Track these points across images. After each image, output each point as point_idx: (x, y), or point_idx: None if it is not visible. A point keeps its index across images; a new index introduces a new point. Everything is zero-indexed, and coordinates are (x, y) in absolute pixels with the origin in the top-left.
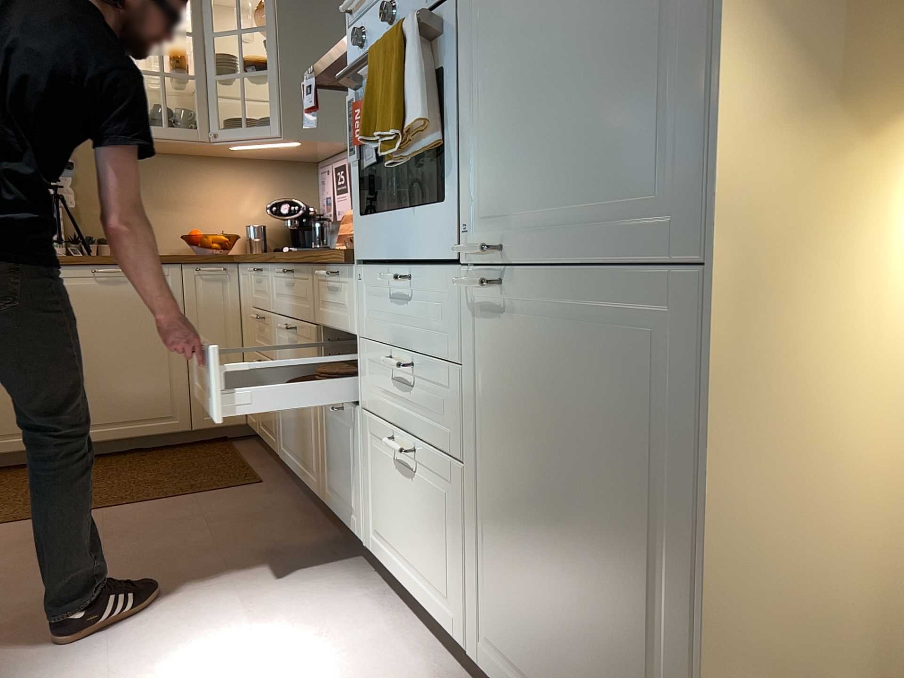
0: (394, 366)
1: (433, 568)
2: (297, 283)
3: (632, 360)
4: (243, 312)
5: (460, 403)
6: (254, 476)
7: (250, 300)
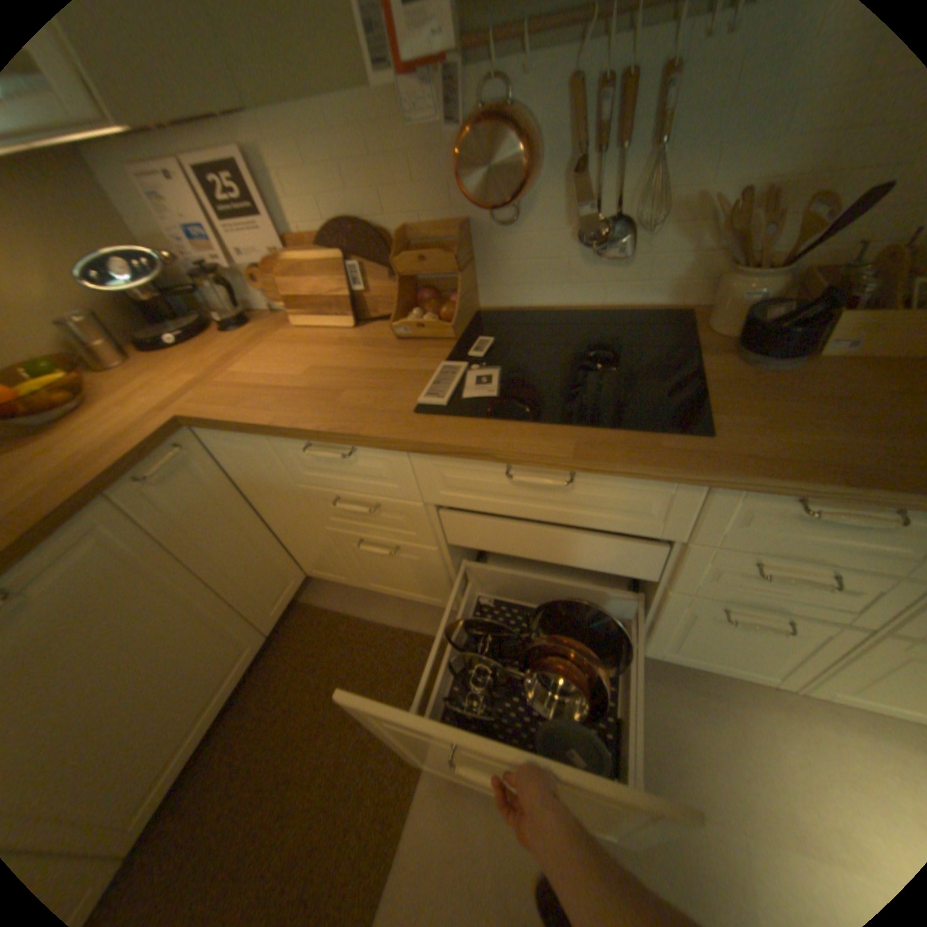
0: None
1: None
2: (590, 488)
3: None
4: (230, 477)
5: None
6: (431, 638)
7: (284, 474)
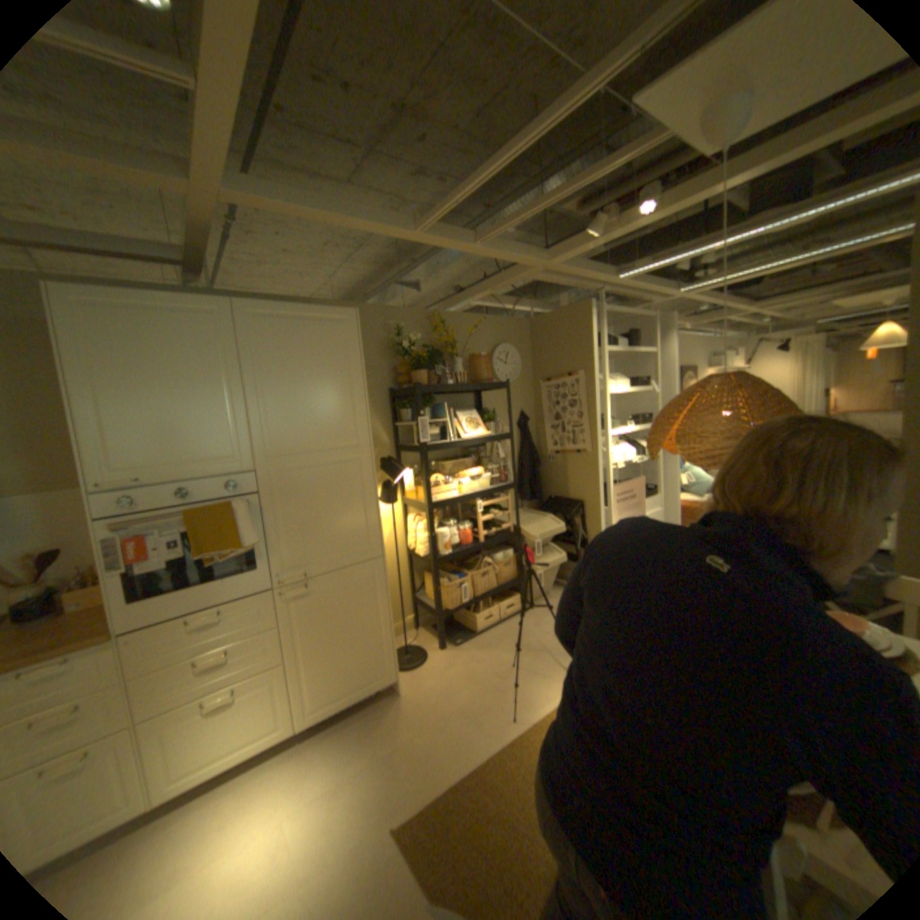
0: (212, 661)
1: (253, 731)
2: None
3: (360, 584)
4: None
5: (271, 644)
6: None
7: None
